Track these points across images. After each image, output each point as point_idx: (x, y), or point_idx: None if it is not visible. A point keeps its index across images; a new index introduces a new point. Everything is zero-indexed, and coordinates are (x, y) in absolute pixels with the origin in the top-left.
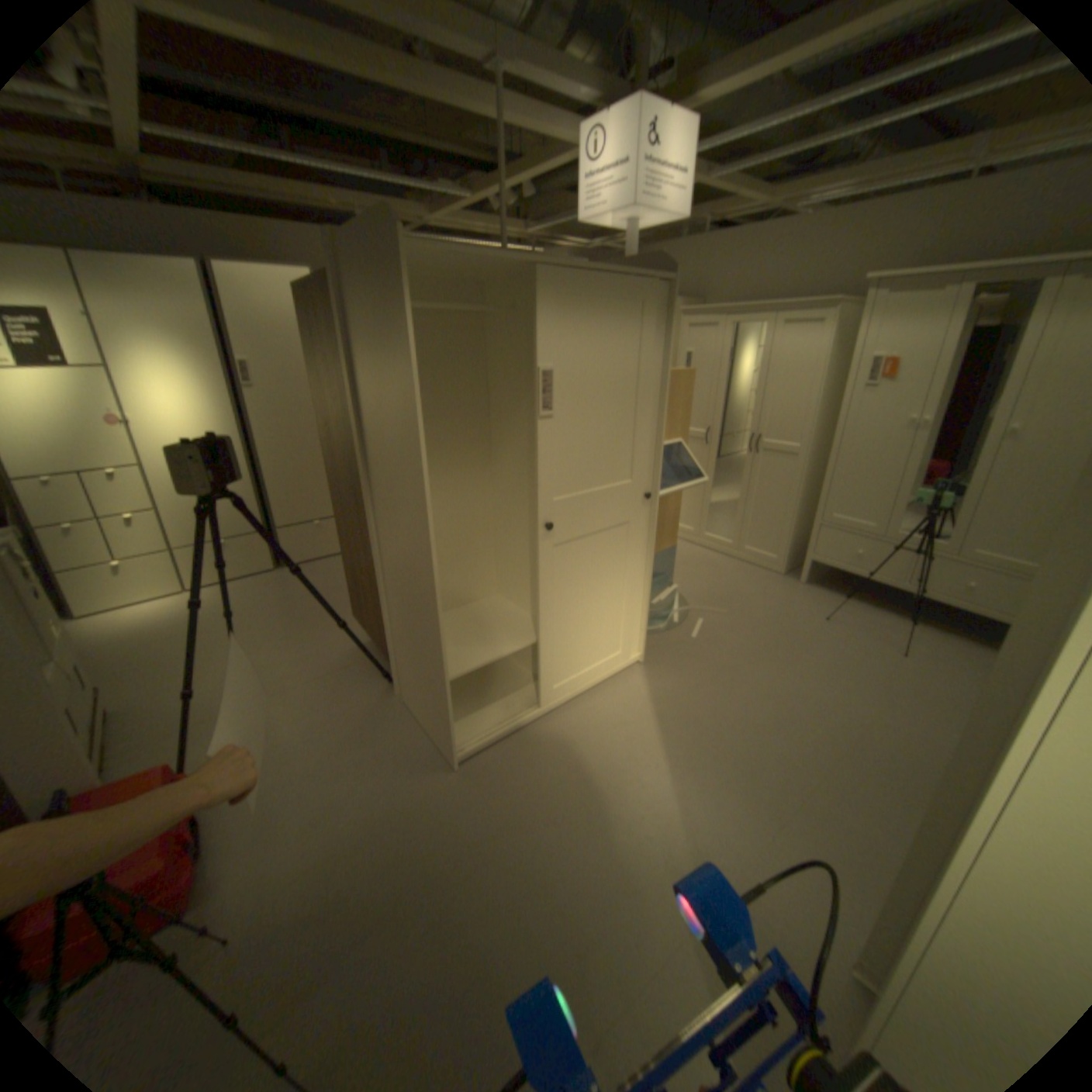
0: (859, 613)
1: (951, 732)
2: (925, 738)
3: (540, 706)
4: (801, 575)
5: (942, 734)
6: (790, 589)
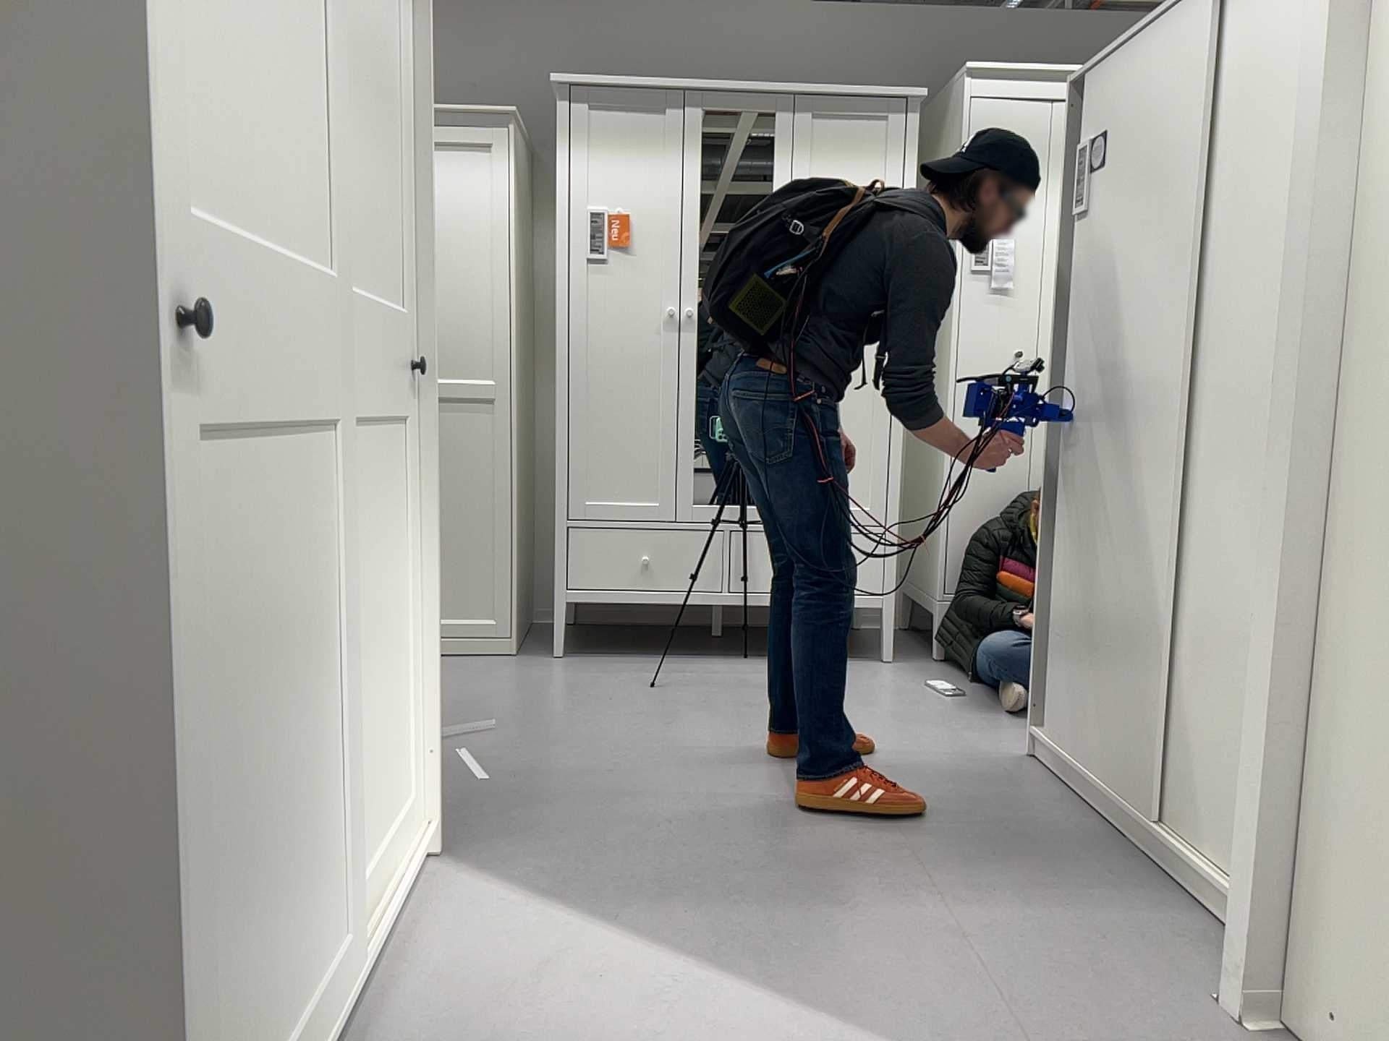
0: (677, 670)
1: (935, 748)
2: (926, 765)
3: (323, 1038)
4: (540, 649)
5: (932, 753)
6: (548, 670)
